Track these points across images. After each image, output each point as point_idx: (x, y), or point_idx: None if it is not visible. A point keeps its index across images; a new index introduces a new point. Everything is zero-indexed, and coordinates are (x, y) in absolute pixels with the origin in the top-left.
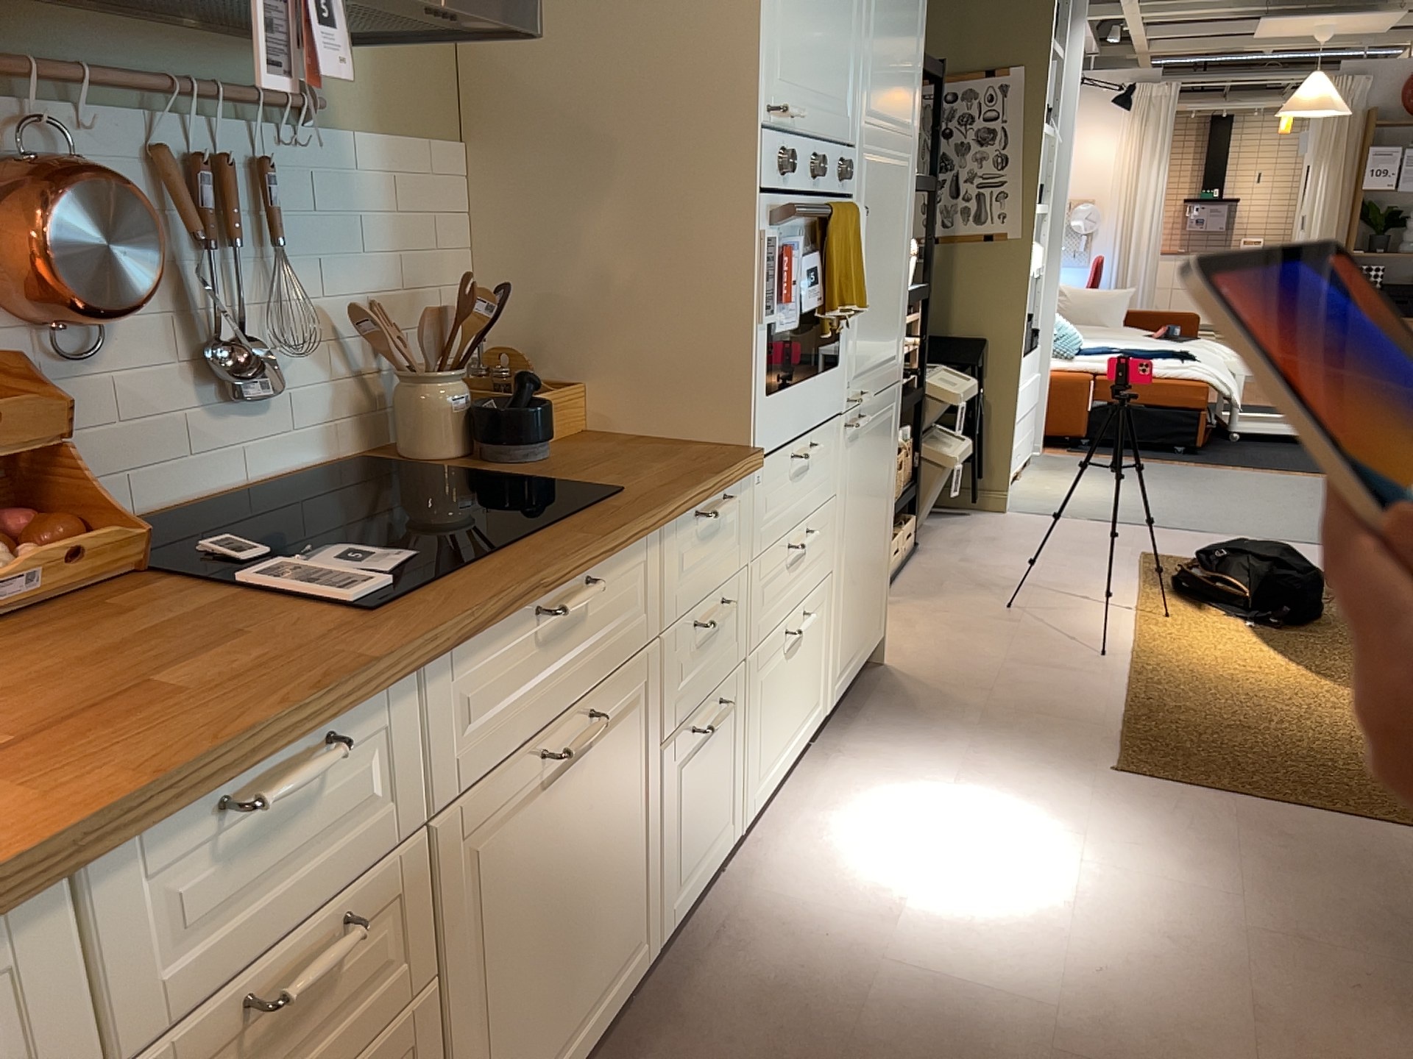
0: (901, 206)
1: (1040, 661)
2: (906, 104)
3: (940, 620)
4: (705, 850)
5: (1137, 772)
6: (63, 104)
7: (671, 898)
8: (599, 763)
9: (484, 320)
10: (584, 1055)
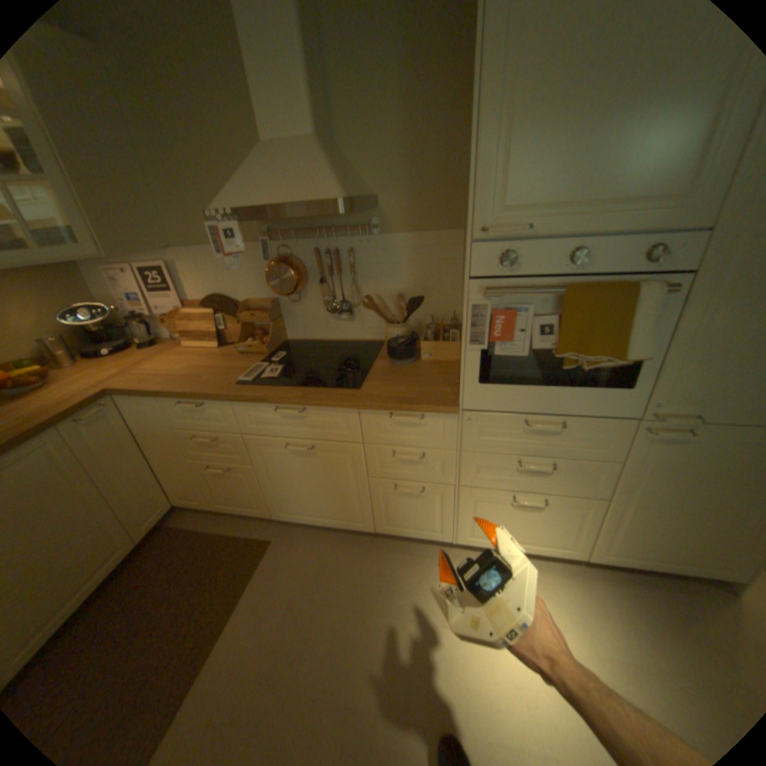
0: None
1: None
2: None
3: None
4: (414, 528)
5: None
6: (292, 240)
7: (383, 524)
8: (323, 461)
9: (406, 309)
10: (328, 527)
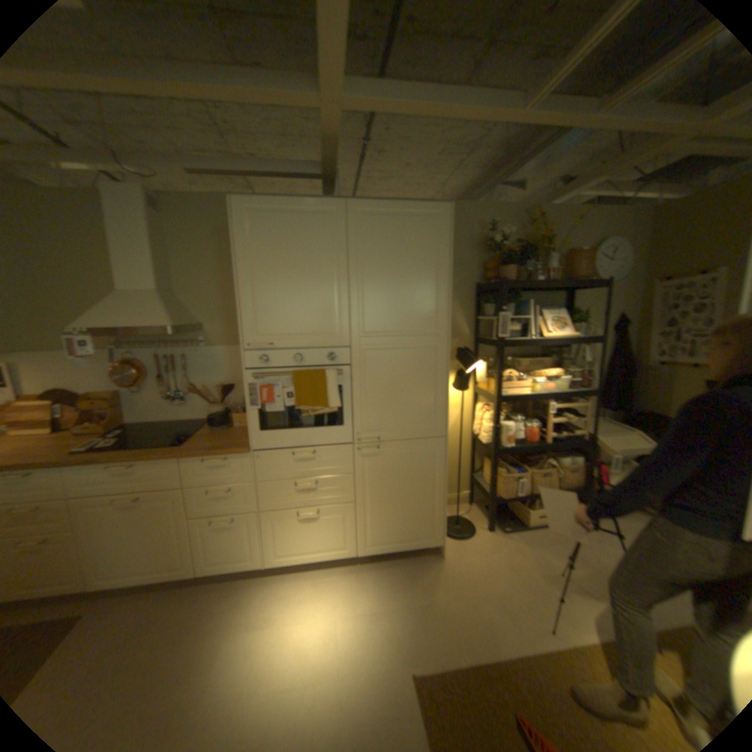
0: (423, 364)
1: (511, 610)
2: (419, 322)
3: (511, 559)
4: (227, 562)
5: (417, 690)
6: (133, 349)
7: (200, 566)
8: (145, 512)
9: (220, 393)
10: (147, 584)
